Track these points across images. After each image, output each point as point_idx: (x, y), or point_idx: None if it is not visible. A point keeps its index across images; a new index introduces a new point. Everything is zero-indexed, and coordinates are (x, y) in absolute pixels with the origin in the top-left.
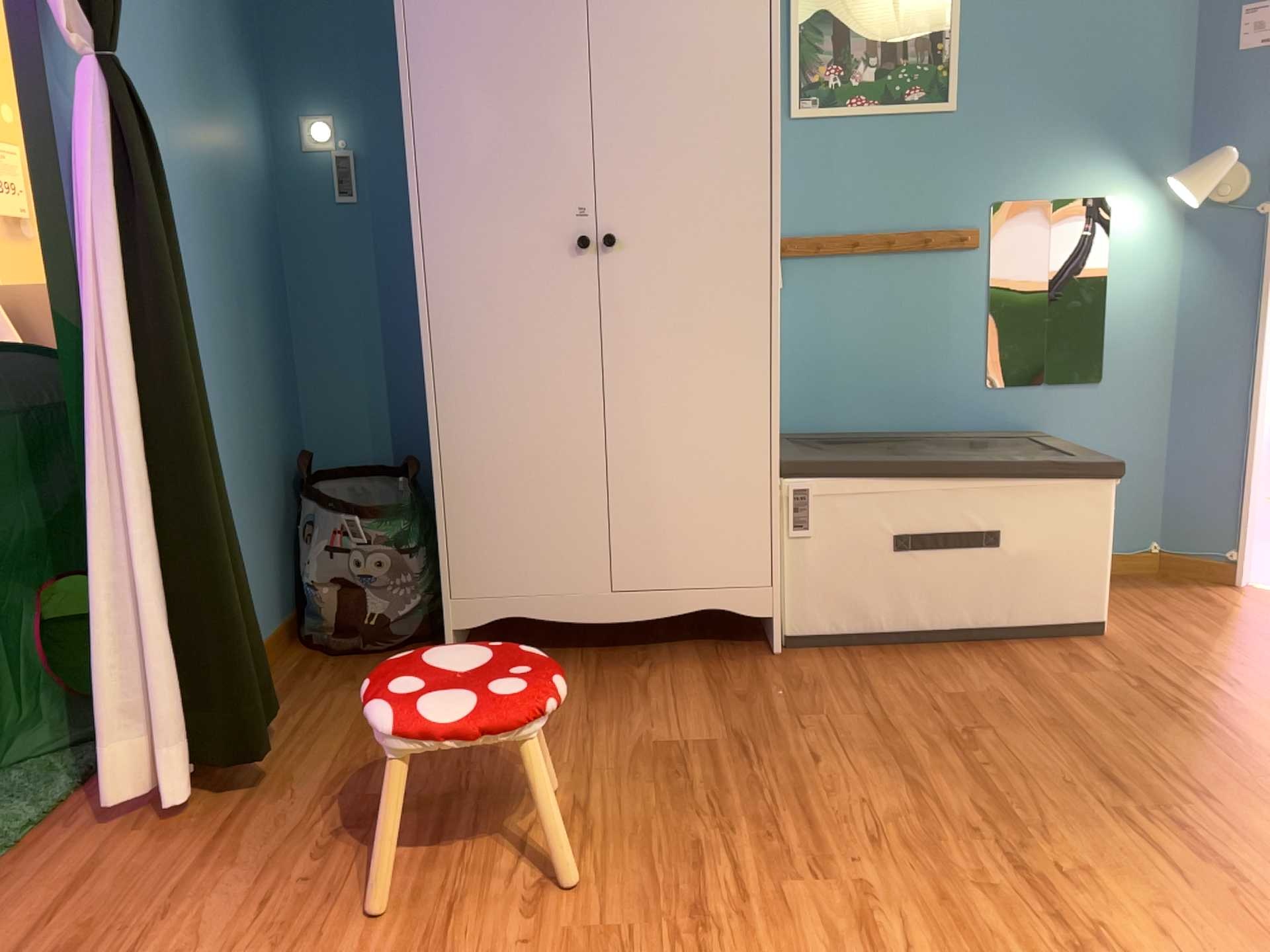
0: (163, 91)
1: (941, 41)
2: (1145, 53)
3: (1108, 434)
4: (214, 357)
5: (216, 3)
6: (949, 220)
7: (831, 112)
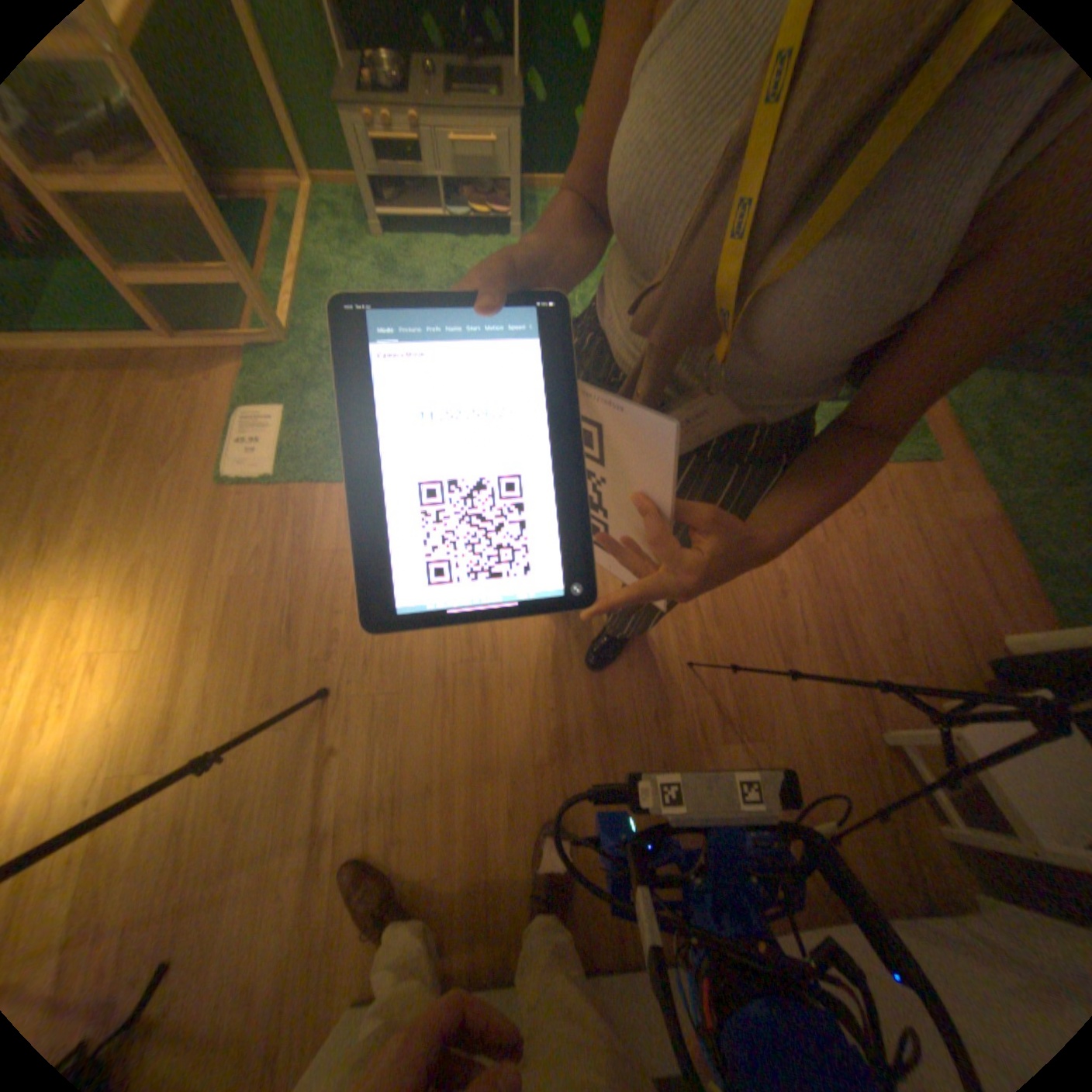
0: None
1: None
2: None
3: None
4: None
5: None
6: None
7: None
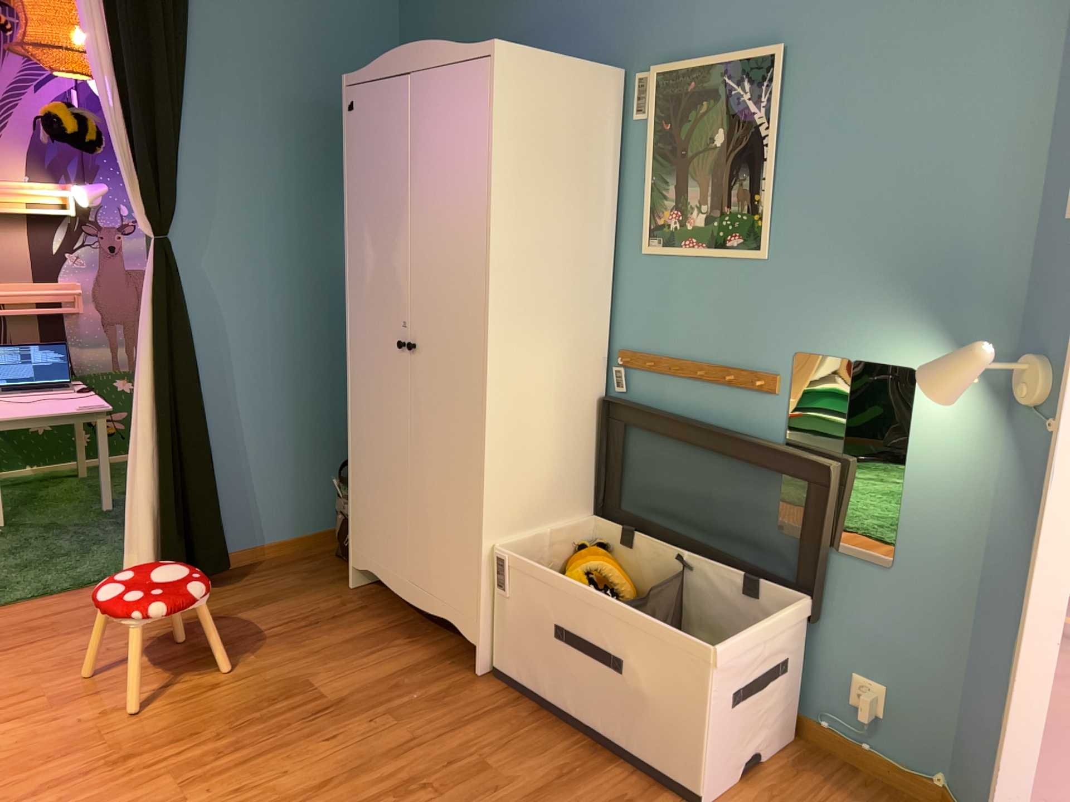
0: (266, 230)
1: (758, 192)
2: (968, 212)
3: (896, 626)
4: (287, 371)
5: (341, 169)
6: (756, 361)
7: (669, 250)
